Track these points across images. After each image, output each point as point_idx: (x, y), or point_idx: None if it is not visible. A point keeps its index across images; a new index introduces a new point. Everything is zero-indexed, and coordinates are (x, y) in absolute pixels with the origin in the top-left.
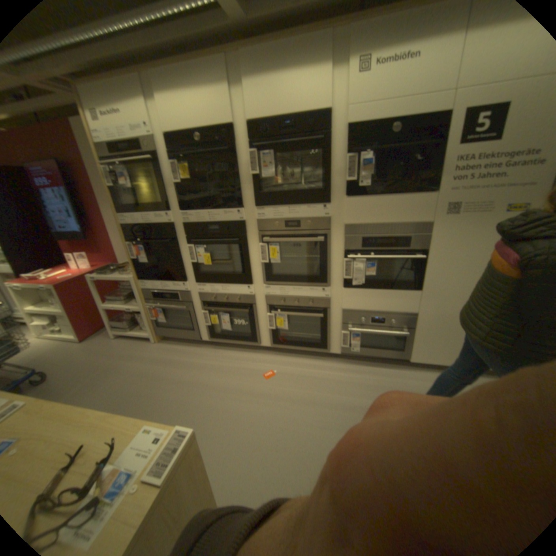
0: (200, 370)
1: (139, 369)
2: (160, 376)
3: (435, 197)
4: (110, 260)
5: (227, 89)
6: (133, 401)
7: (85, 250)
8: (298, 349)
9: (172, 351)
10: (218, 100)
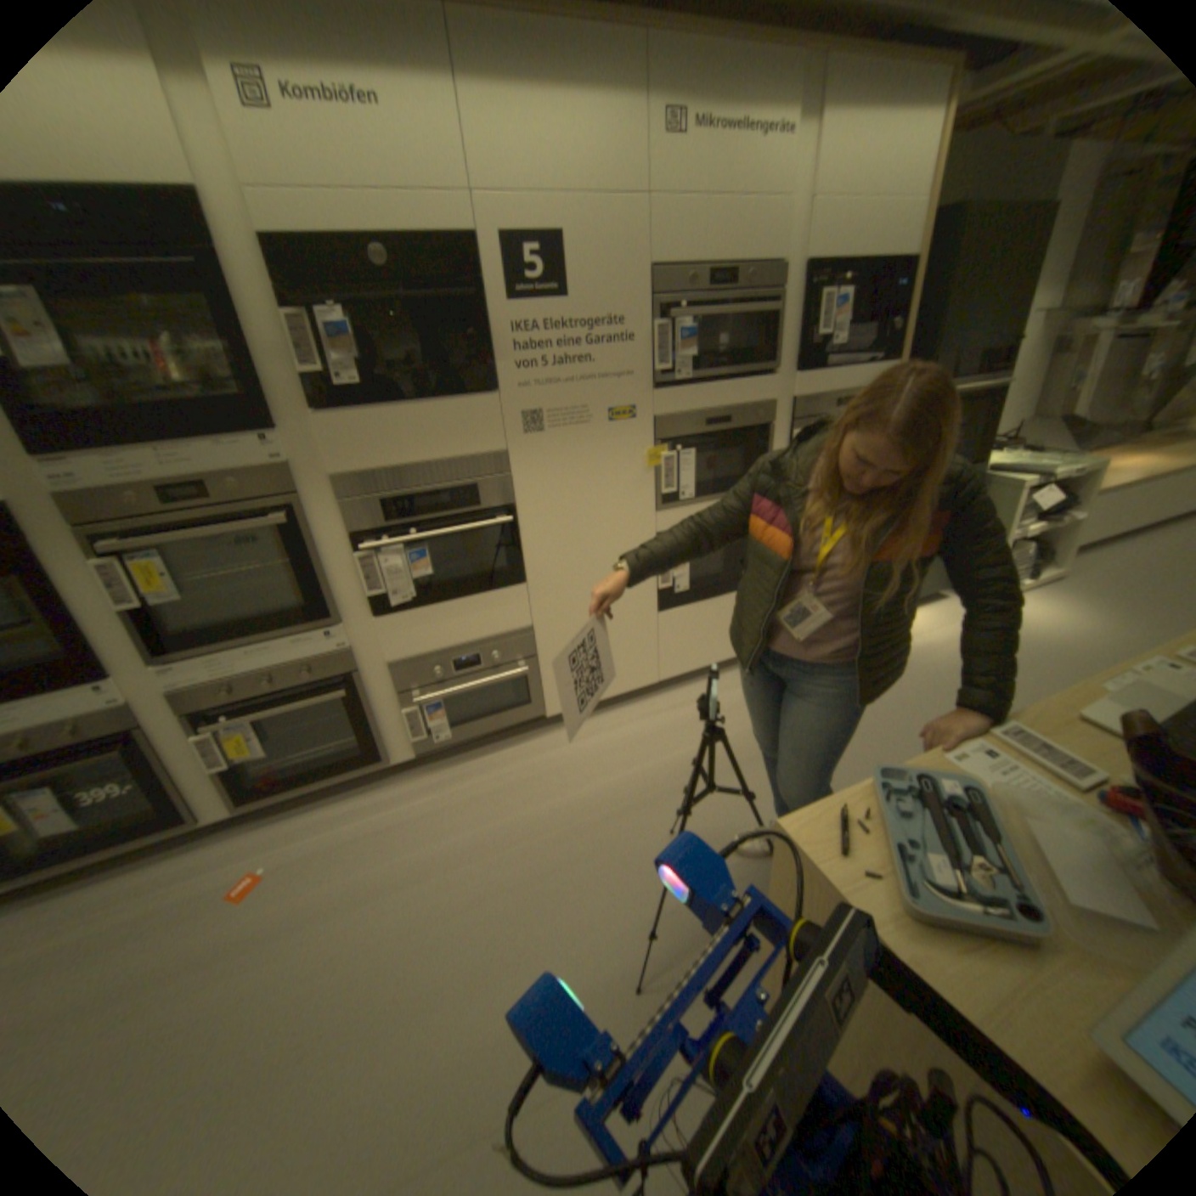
0: None
1: None
2: None
3: (490, 403)
4: None
5: None
6: None
7: None
8: (303, 789)
9: None
10: None
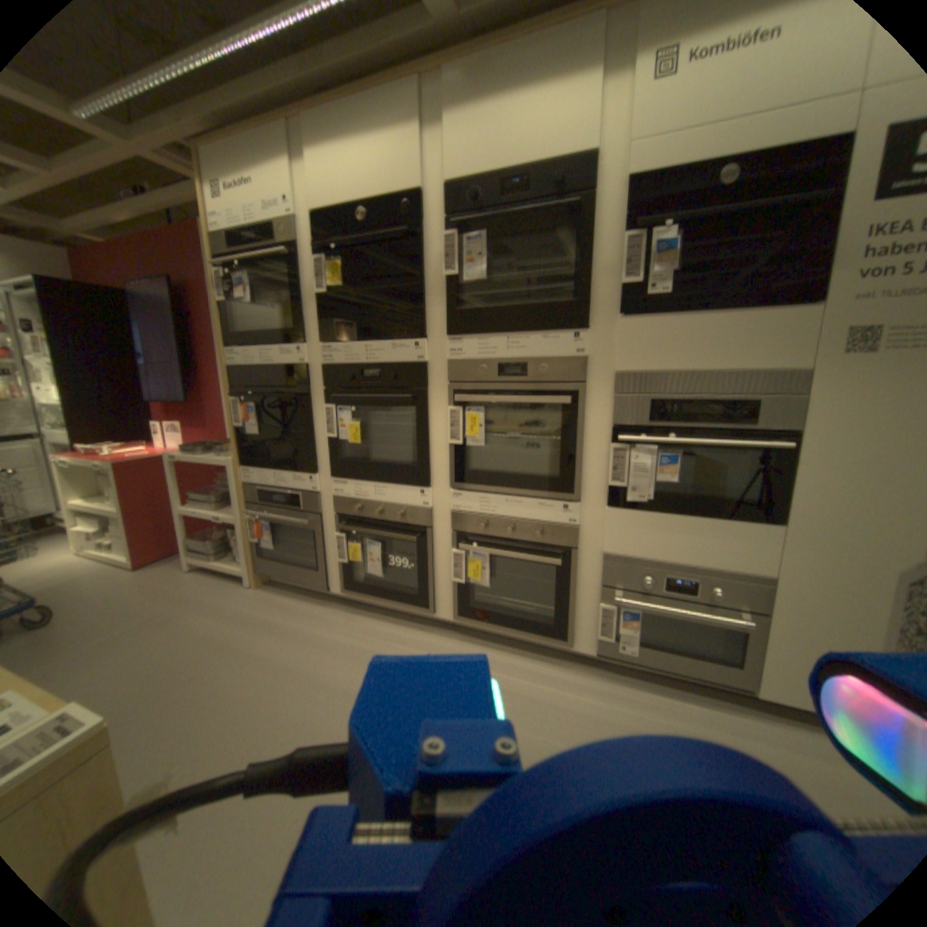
0: (308, 643)
1: (203, 624)
2: (233, 643)
3: (809, 312)
4: (214, 436)
5: (414, 128)
6: (166, 680)
7: (181, 417)
8: (502, 627)
9: (271, 601)
10: (398, 146)
